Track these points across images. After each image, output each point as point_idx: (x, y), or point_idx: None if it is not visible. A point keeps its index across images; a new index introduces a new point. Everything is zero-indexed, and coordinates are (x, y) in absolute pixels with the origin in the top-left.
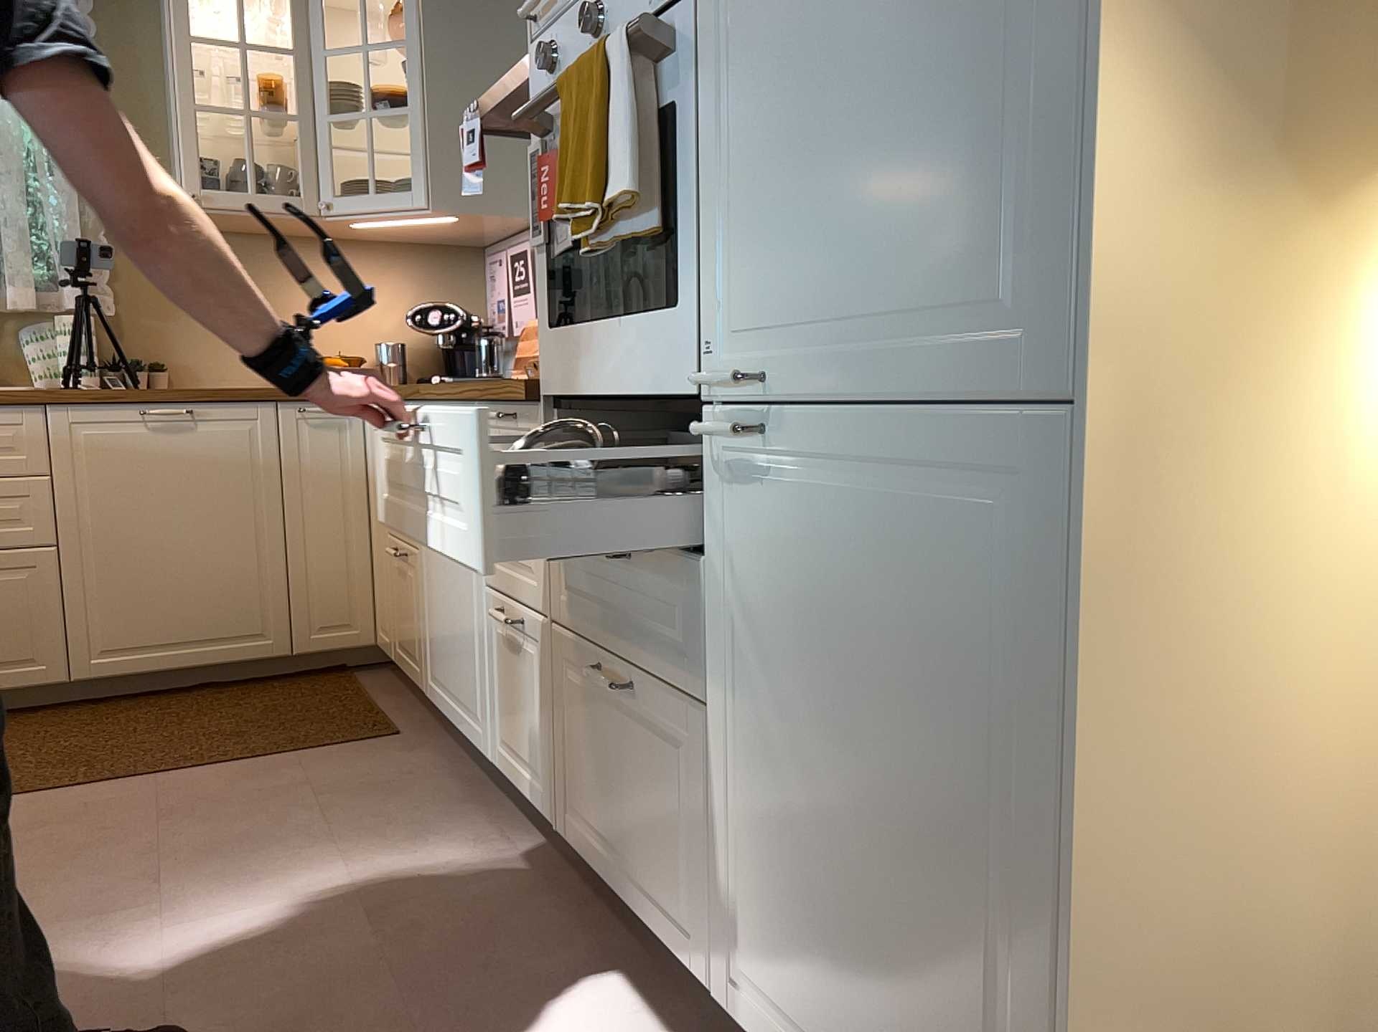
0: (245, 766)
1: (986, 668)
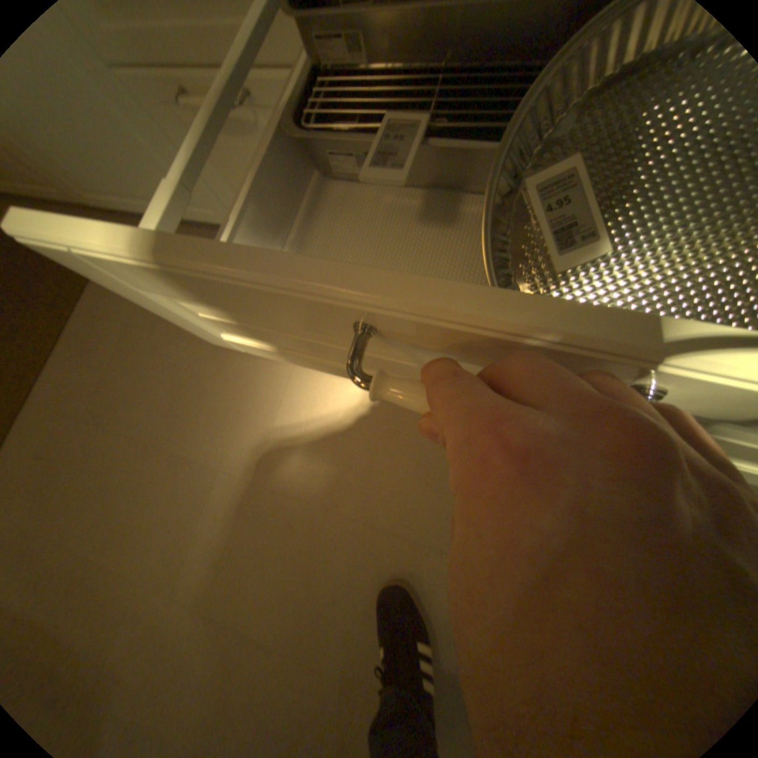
0: (63, 345)
1: None
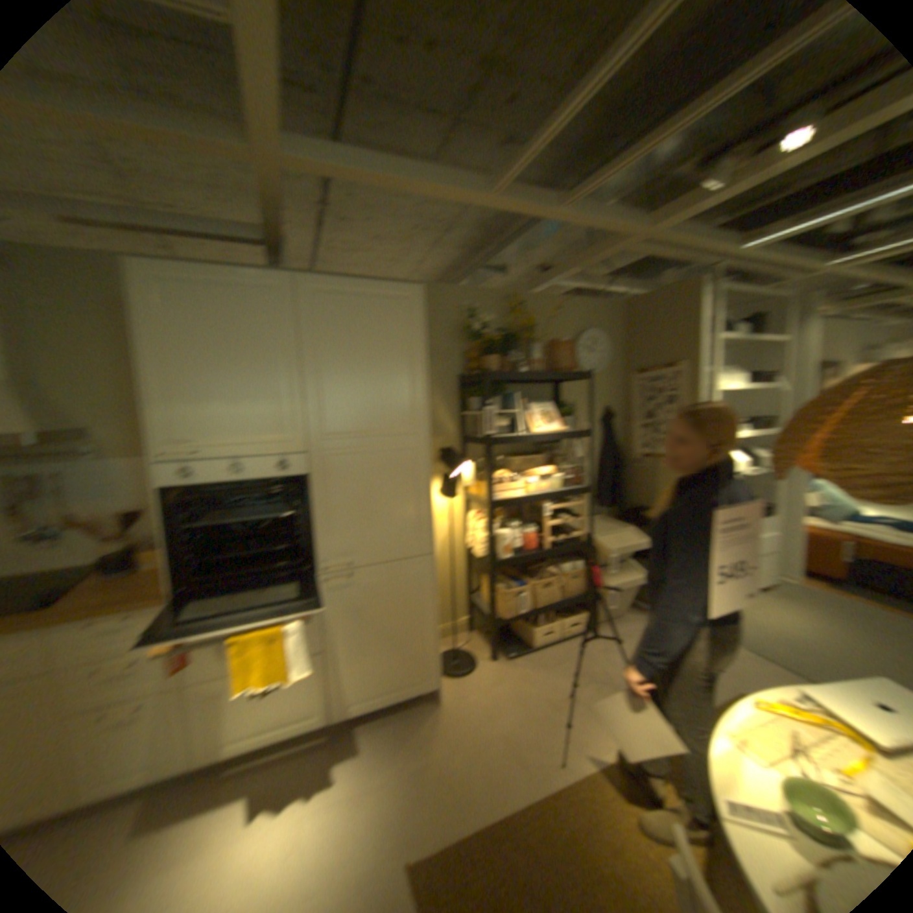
0: None
1: (411, 599)
